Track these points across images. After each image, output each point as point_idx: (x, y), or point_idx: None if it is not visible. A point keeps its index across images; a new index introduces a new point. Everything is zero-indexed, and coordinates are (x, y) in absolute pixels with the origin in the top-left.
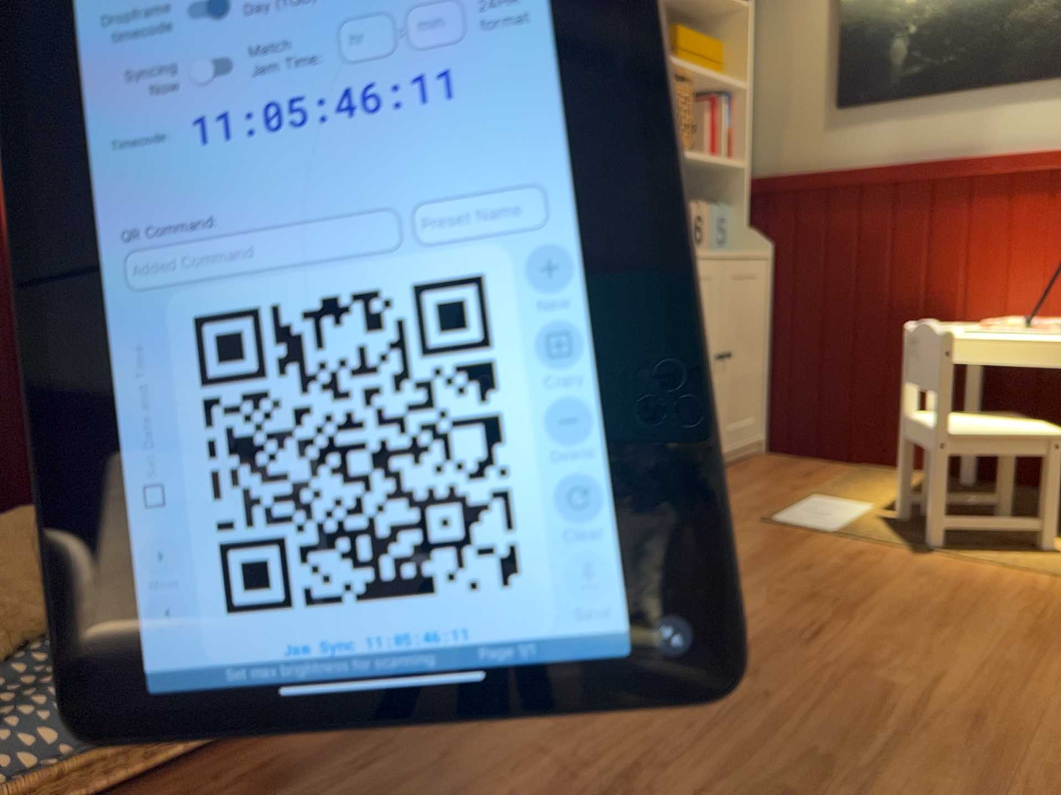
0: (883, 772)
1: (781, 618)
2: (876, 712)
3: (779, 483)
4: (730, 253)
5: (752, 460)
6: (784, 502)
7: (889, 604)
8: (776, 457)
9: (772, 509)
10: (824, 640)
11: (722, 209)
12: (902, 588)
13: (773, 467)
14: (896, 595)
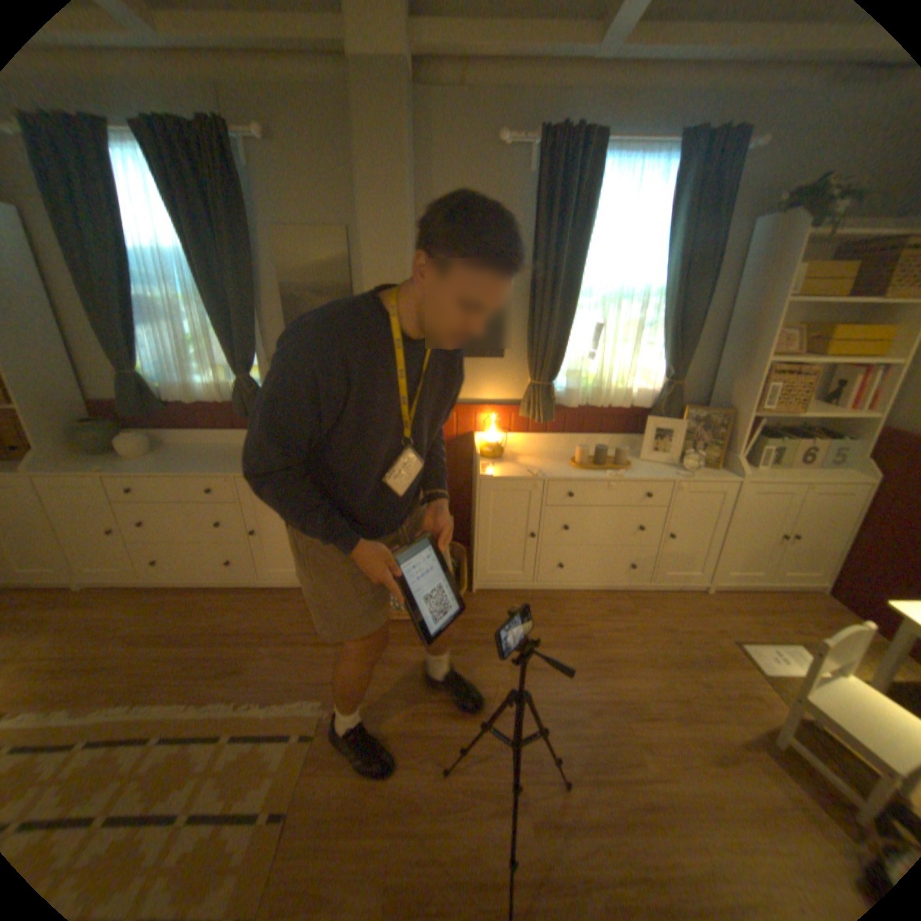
0: (582, 788)
1: (650, 704)
2: (618, 770)
3: (794, 626)
4: (828, 480)
5: (806, 599)
6: (773, 642)
7: (718, 737)
8: (830, 605)
9: (754, 642)
10: (651, 727)
11: (854, 441)
12: (742, 736)
13: (813, 612)
14: (730, 736)
